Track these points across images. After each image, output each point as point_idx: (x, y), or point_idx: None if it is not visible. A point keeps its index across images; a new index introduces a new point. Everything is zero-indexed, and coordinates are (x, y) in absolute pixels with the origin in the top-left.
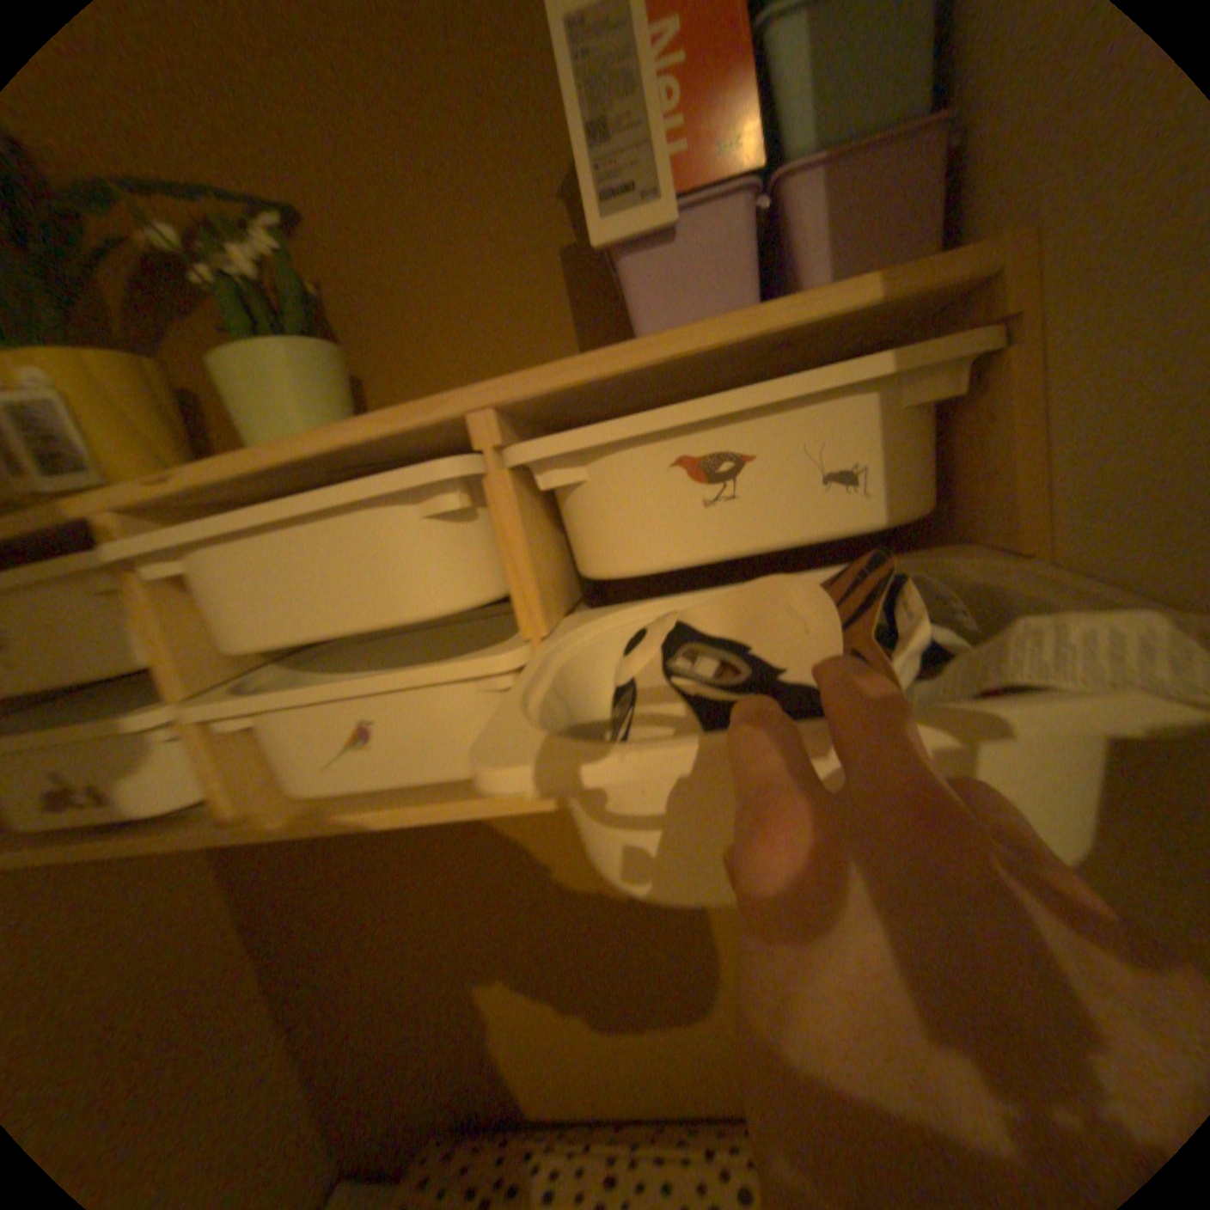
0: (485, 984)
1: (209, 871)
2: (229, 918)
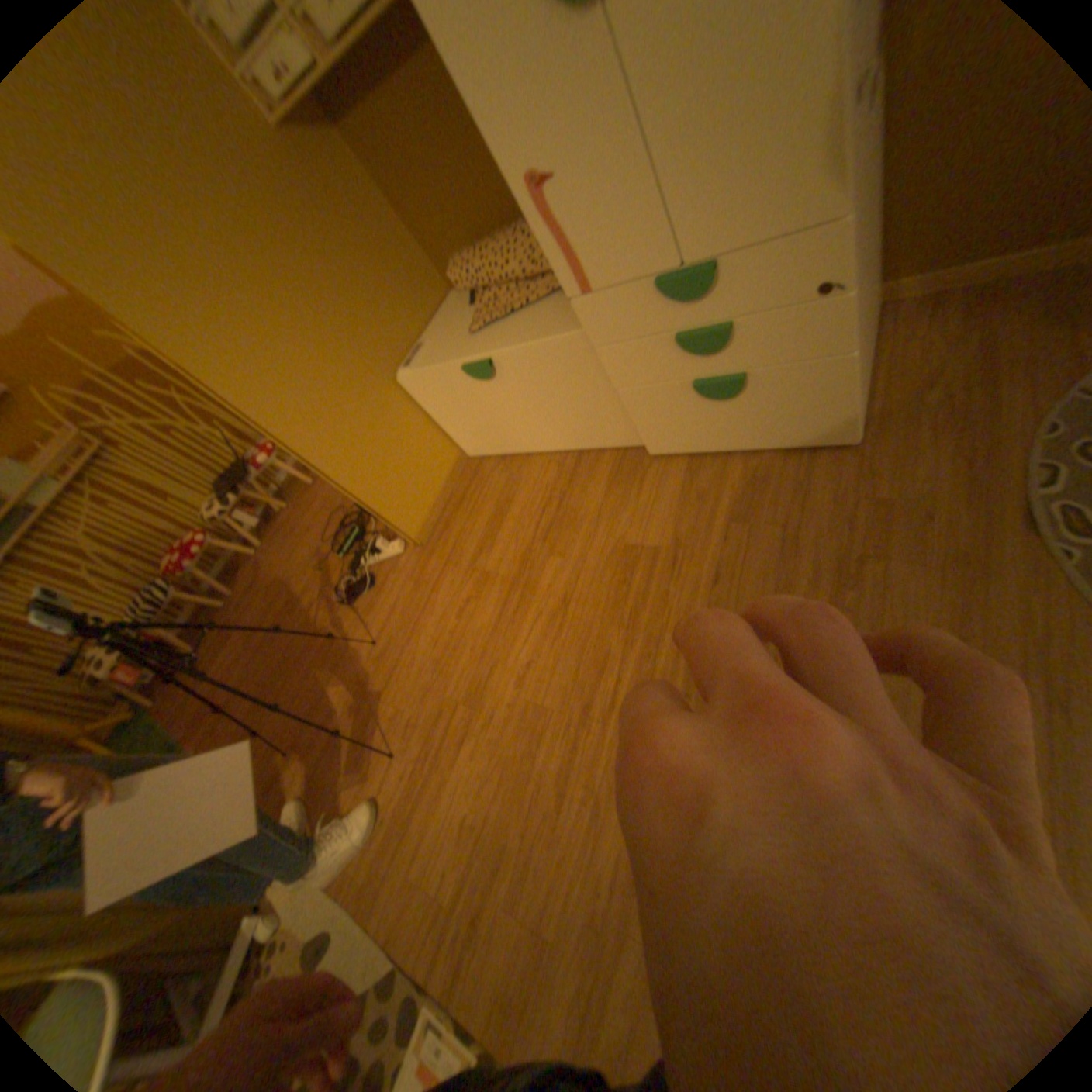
0: (456, 167)
1: (348, 146)
2: (365, 169)
